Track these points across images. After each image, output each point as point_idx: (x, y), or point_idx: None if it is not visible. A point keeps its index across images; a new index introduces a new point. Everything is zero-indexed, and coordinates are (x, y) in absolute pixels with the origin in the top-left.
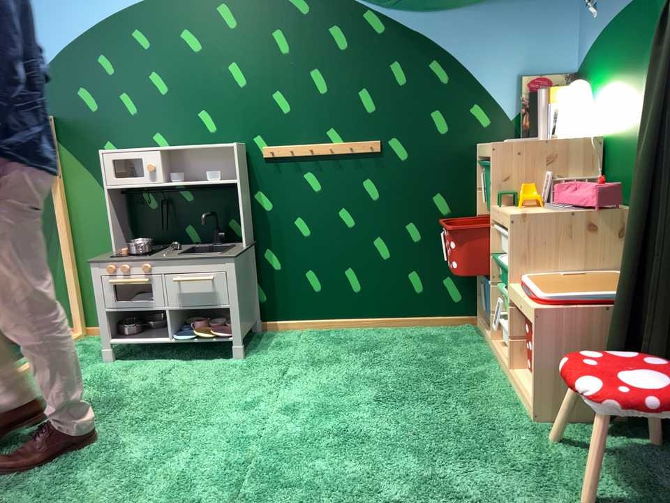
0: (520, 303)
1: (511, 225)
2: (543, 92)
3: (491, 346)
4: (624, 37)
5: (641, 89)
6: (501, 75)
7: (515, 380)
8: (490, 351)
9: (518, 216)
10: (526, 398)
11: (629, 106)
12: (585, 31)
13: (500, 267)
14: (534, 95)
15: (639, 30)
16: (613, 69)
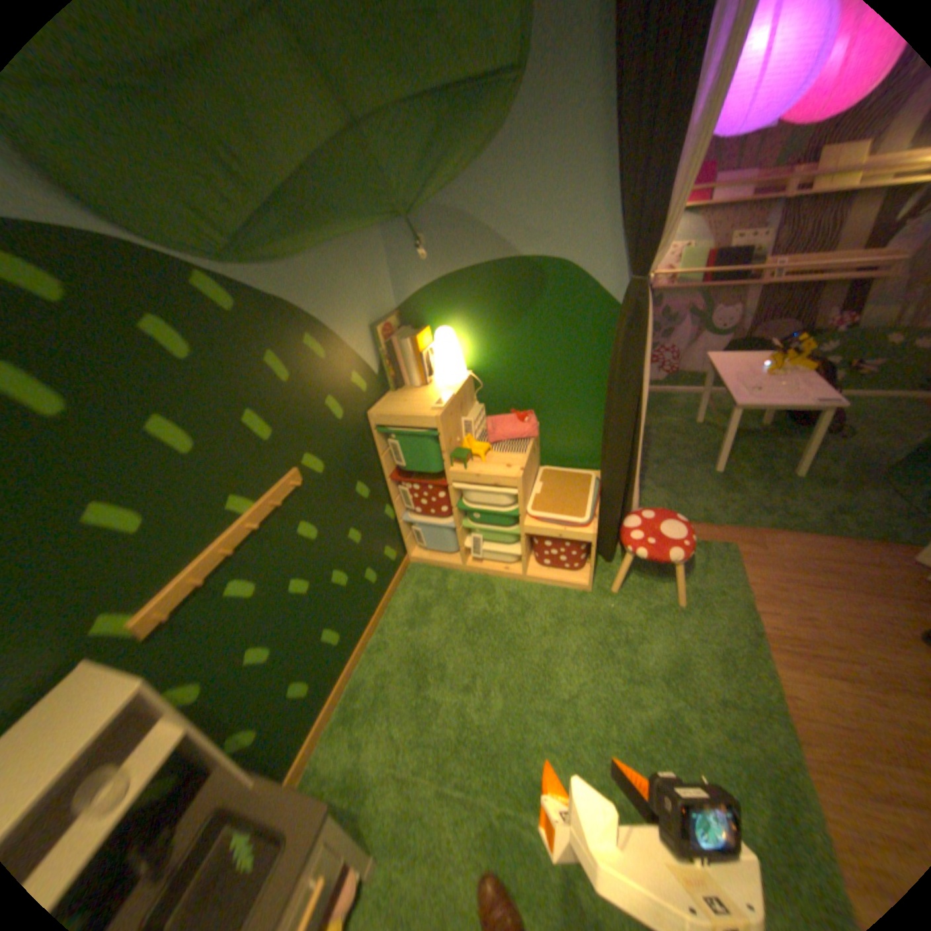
0: (555, 533)
1: (520, 484)
2: (401, 339)
3: (463, 569)
4: (488, 290)
5: (524, 338)
6: (361, 329)
7: (539, 578)
8: (469, 572)
9: (523, 474)
10: (570, 583)
11: (508, 349)
12: (406, 269)
13: (497, 516)
14: (391, 343)
15: (514, 289)
16: (474, 315)
